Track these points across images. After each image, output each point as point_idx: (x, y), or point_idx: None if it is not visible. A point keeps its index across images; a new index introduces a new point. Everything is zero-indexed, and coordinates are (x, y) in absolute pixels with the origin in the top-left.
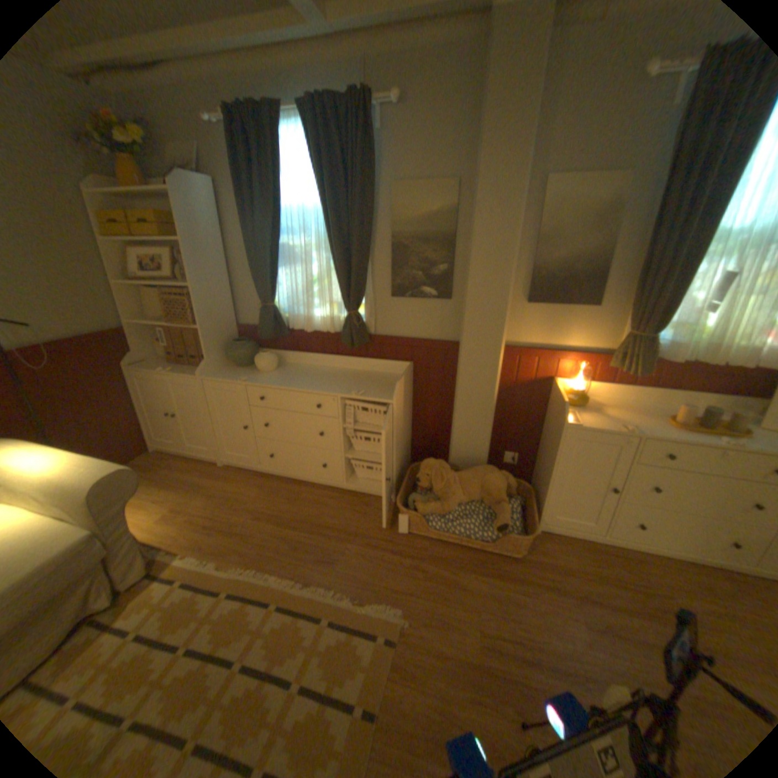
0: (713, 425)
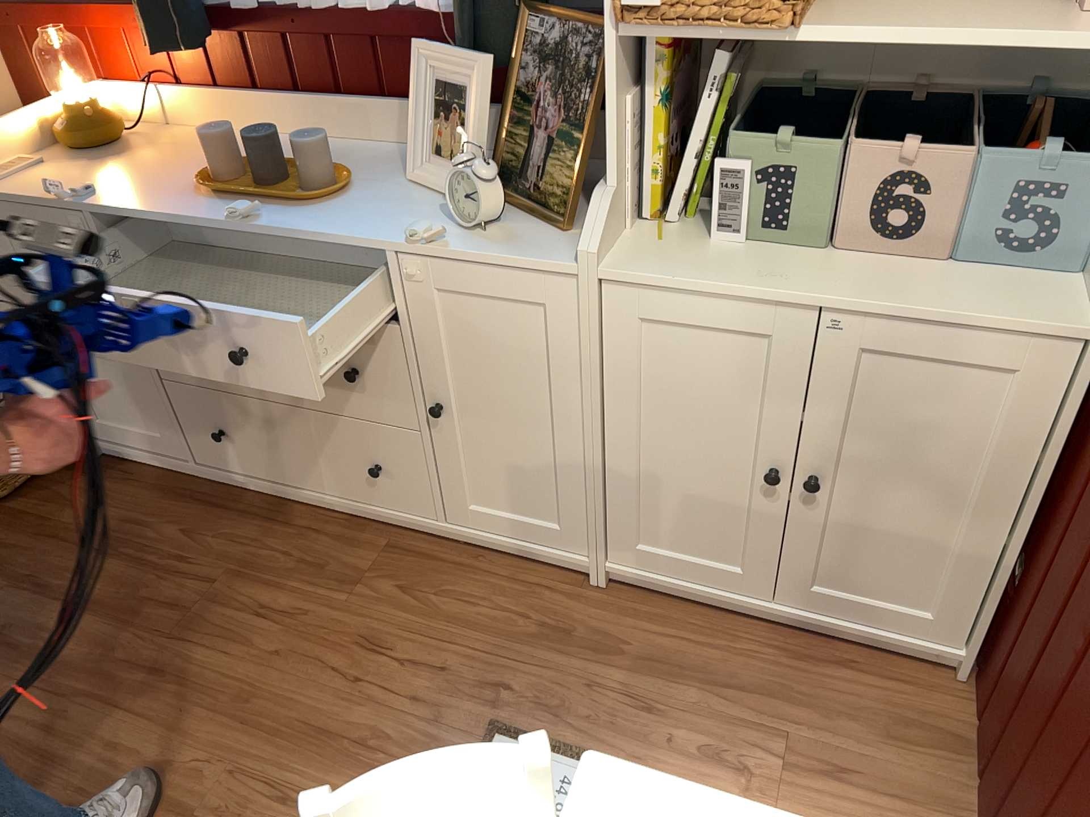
0: (273, 179)
